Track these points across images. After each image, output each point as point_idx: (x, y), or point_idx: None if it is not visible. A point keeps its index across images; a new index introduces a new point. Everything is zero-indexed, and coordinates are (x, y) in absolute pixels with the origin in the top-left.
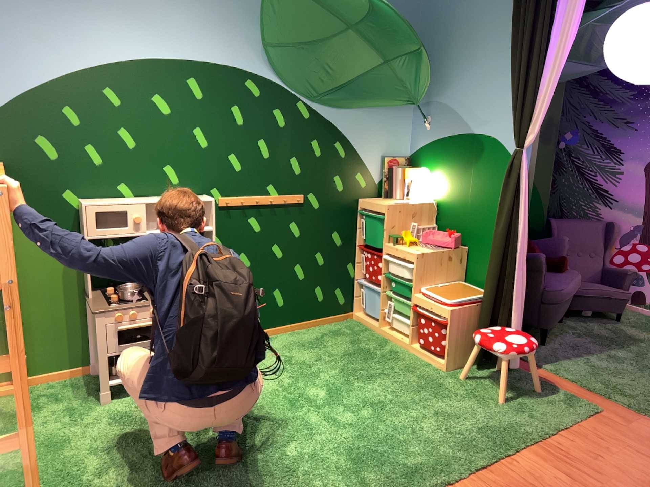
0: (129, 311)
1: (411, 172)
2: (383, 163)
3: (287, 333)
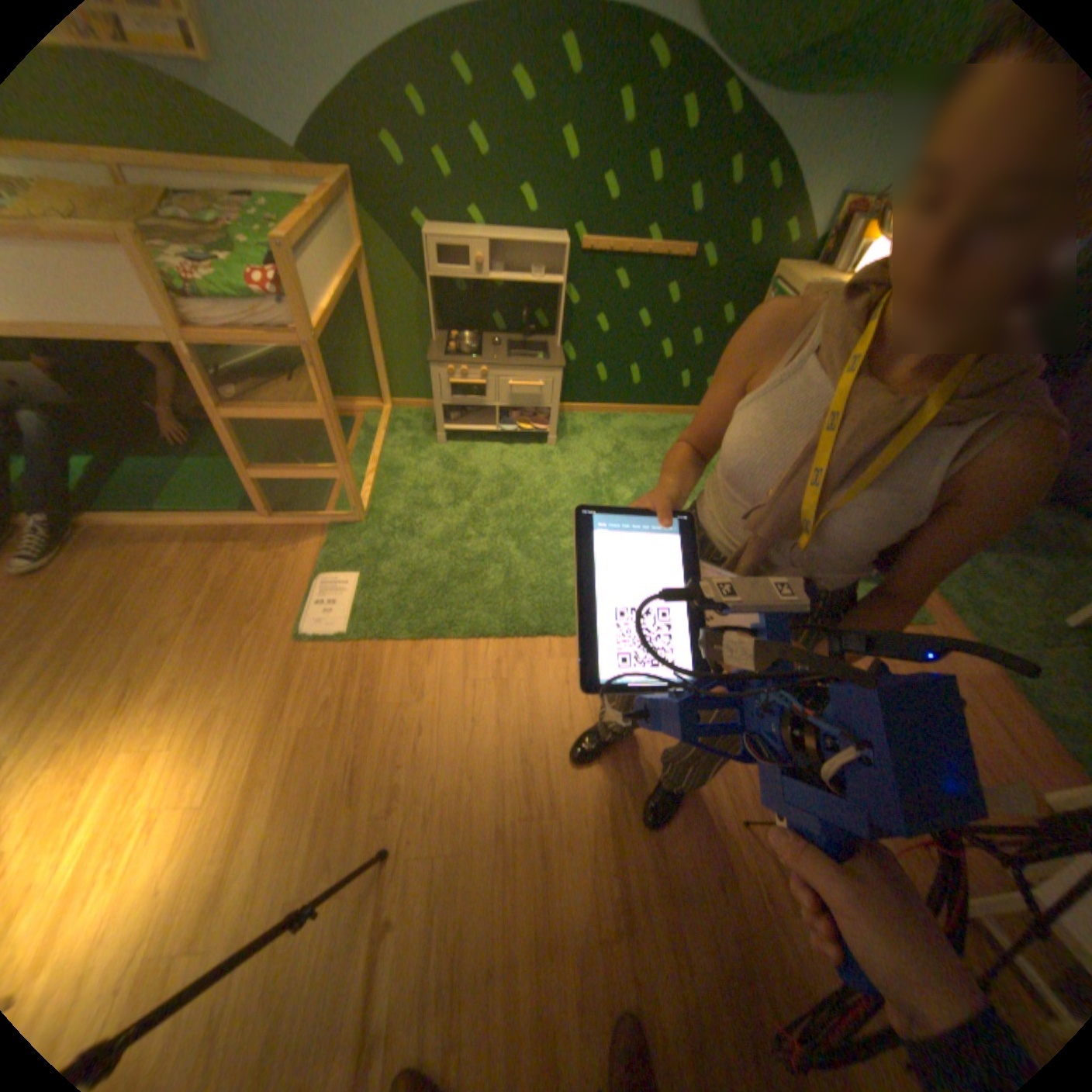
0: (455, 368)
1: (881, 230)
2: (842, 206)
3: (634, 418)
